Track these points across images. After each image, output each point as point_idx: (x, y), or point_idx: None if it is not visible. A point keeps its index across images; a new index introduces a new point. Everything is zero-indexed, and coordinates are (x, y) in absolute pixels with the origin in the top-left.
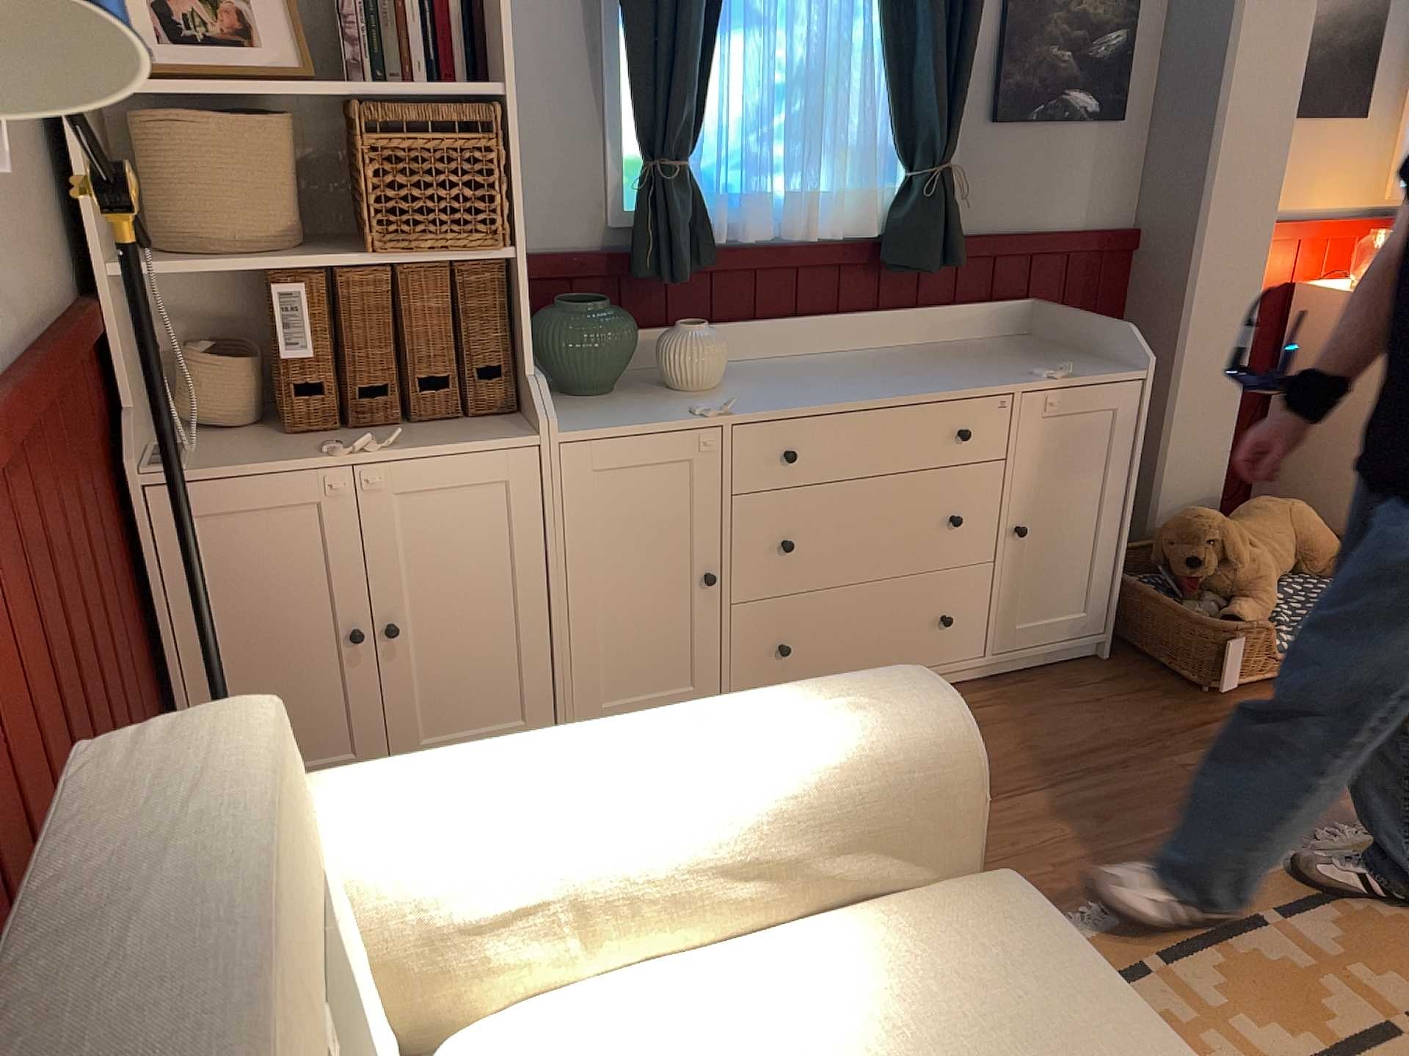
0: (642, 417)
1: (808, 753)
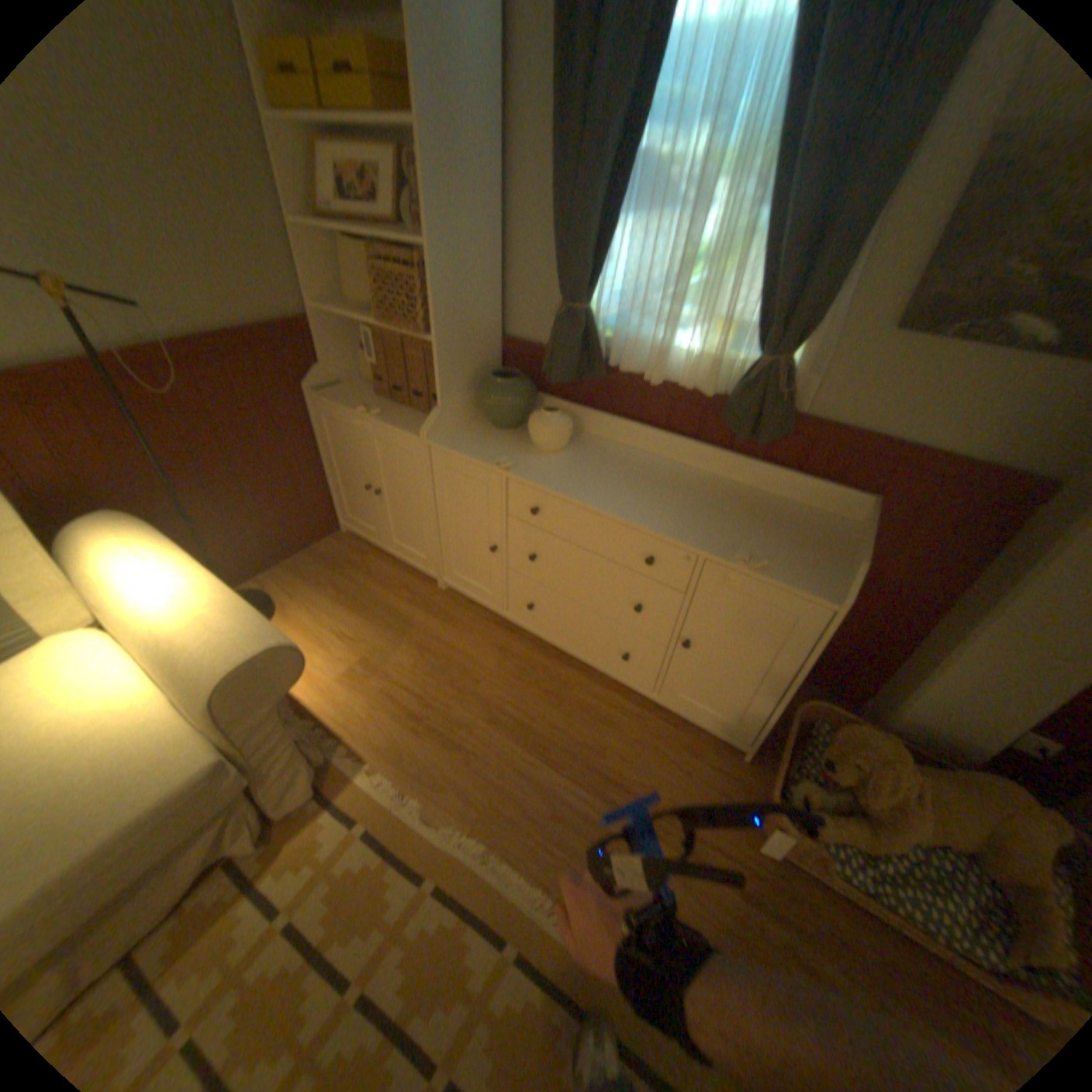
0: (476, 451)
1: (169, 638)
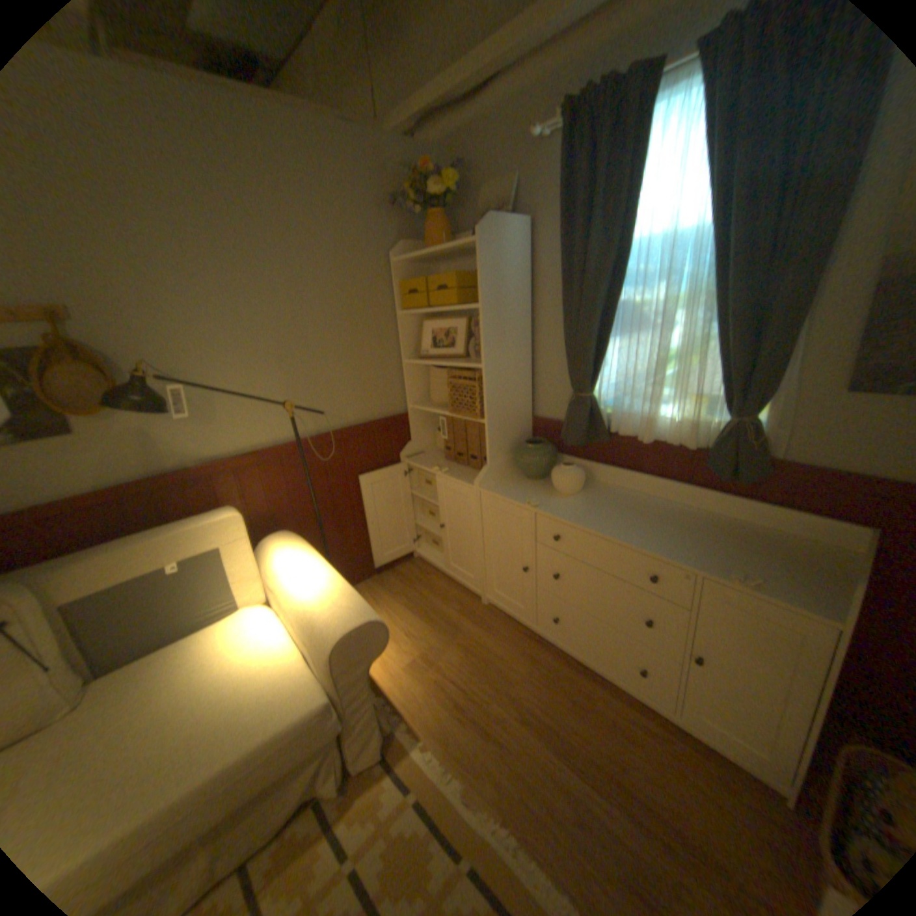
0: (512, 495)
1: (312, 610)
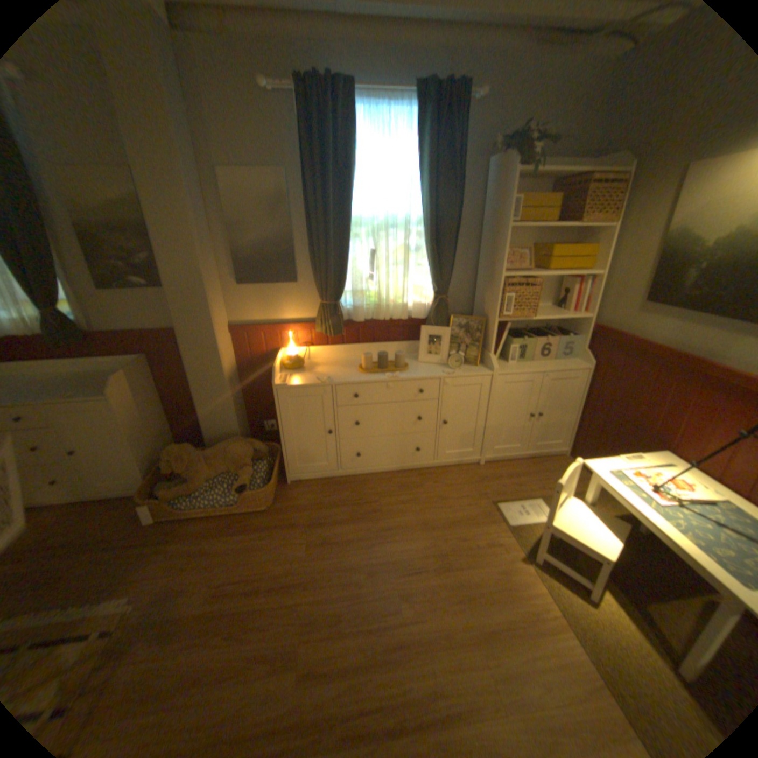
0: None
1: None
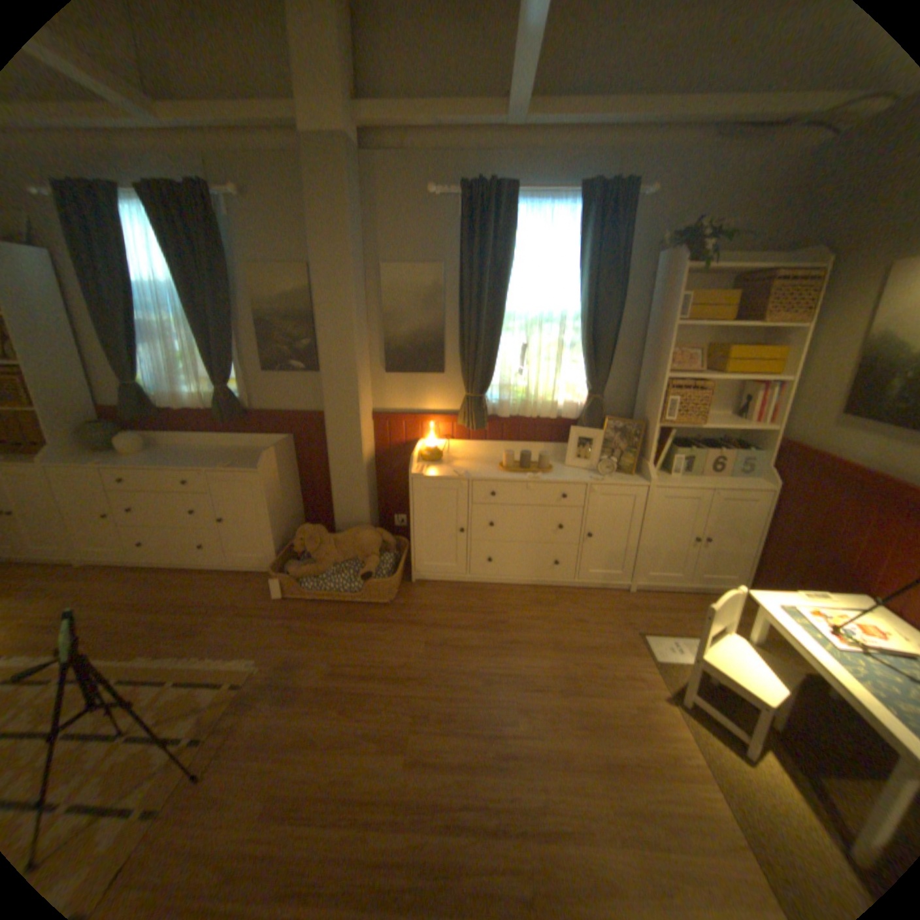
0: (76, 463)
1: None
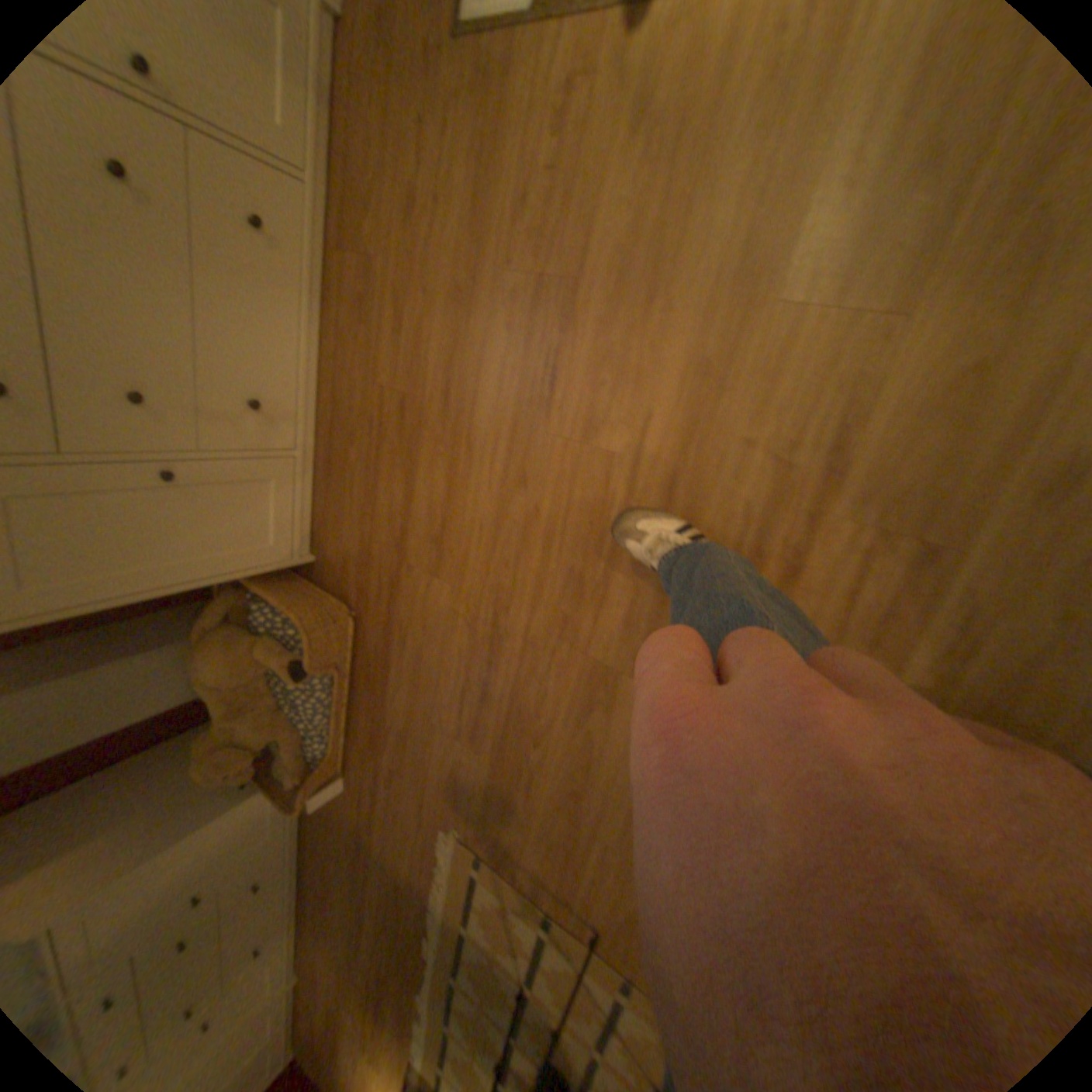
0: None
1: None
